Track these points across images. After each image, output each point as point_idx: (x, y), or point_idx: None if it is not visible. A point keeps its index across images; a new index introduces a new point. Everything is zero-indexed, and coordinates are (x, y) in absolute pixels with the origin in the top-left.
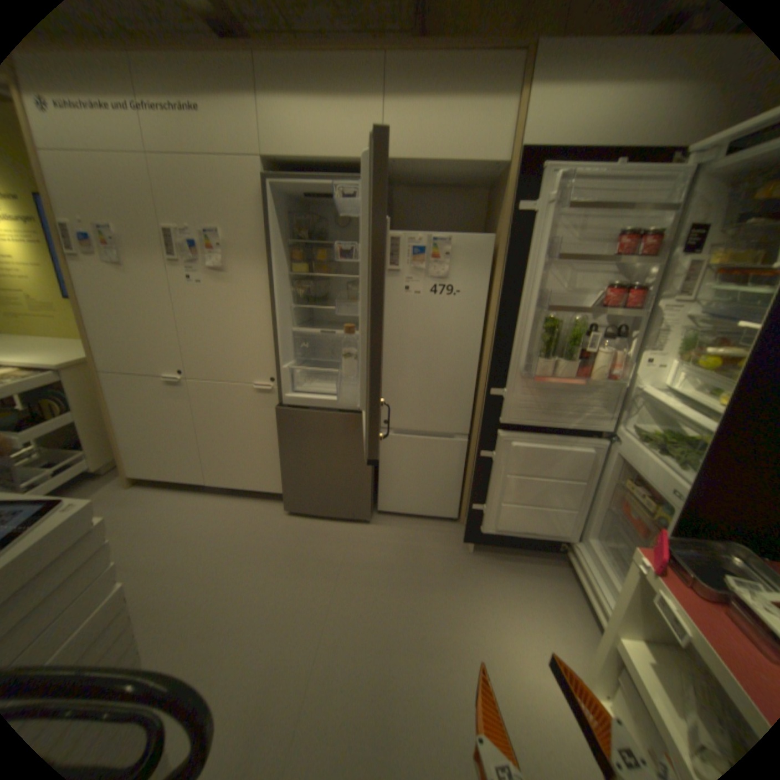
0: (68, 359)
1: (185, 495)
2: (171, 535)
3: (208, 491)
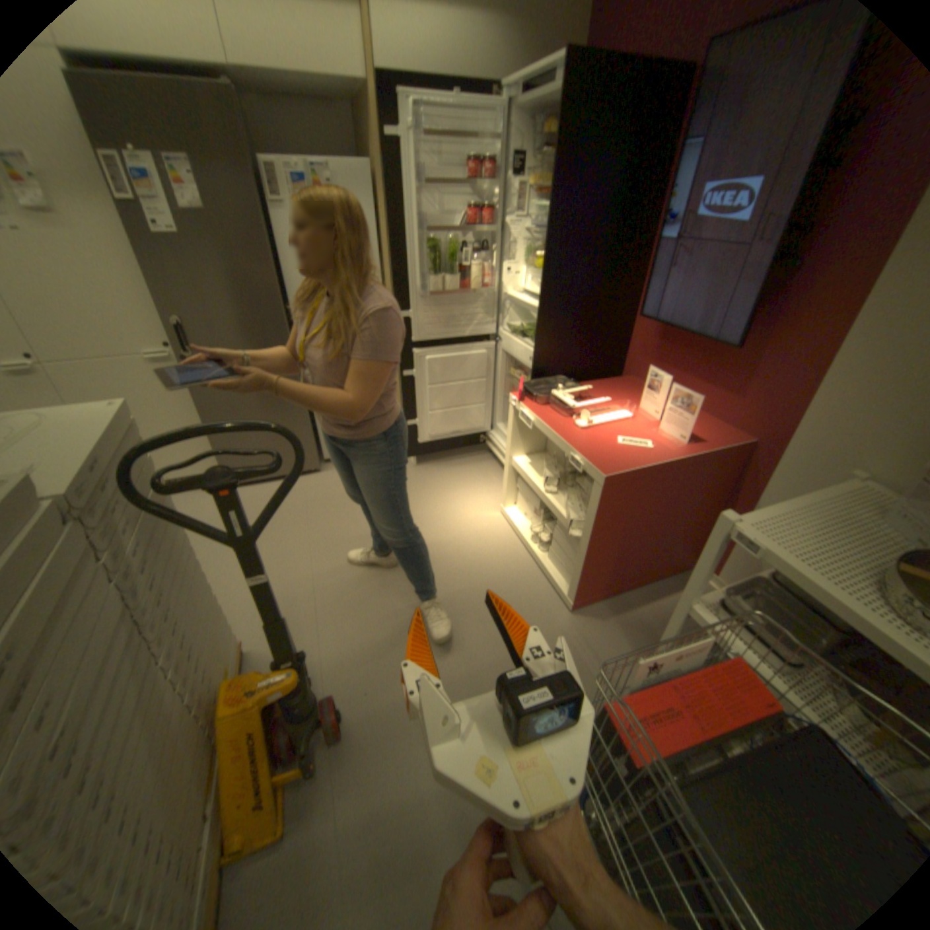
0: None
1: None
2: None
3: None
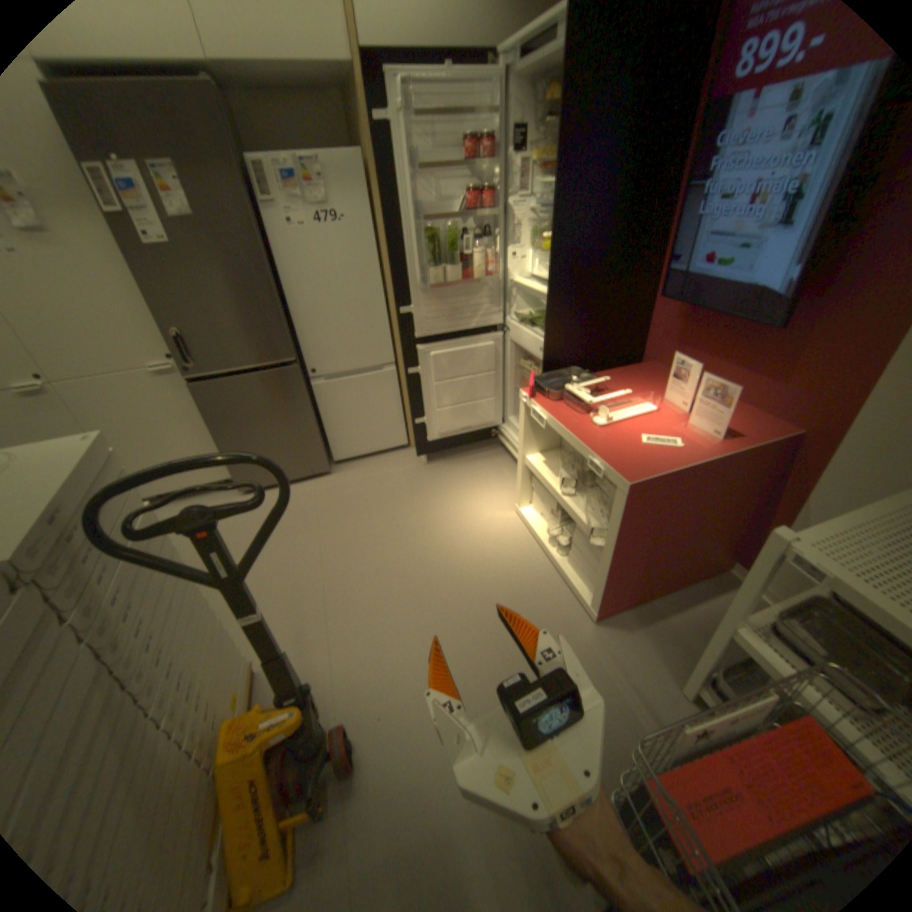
0: None
1: None
2: None
3: None
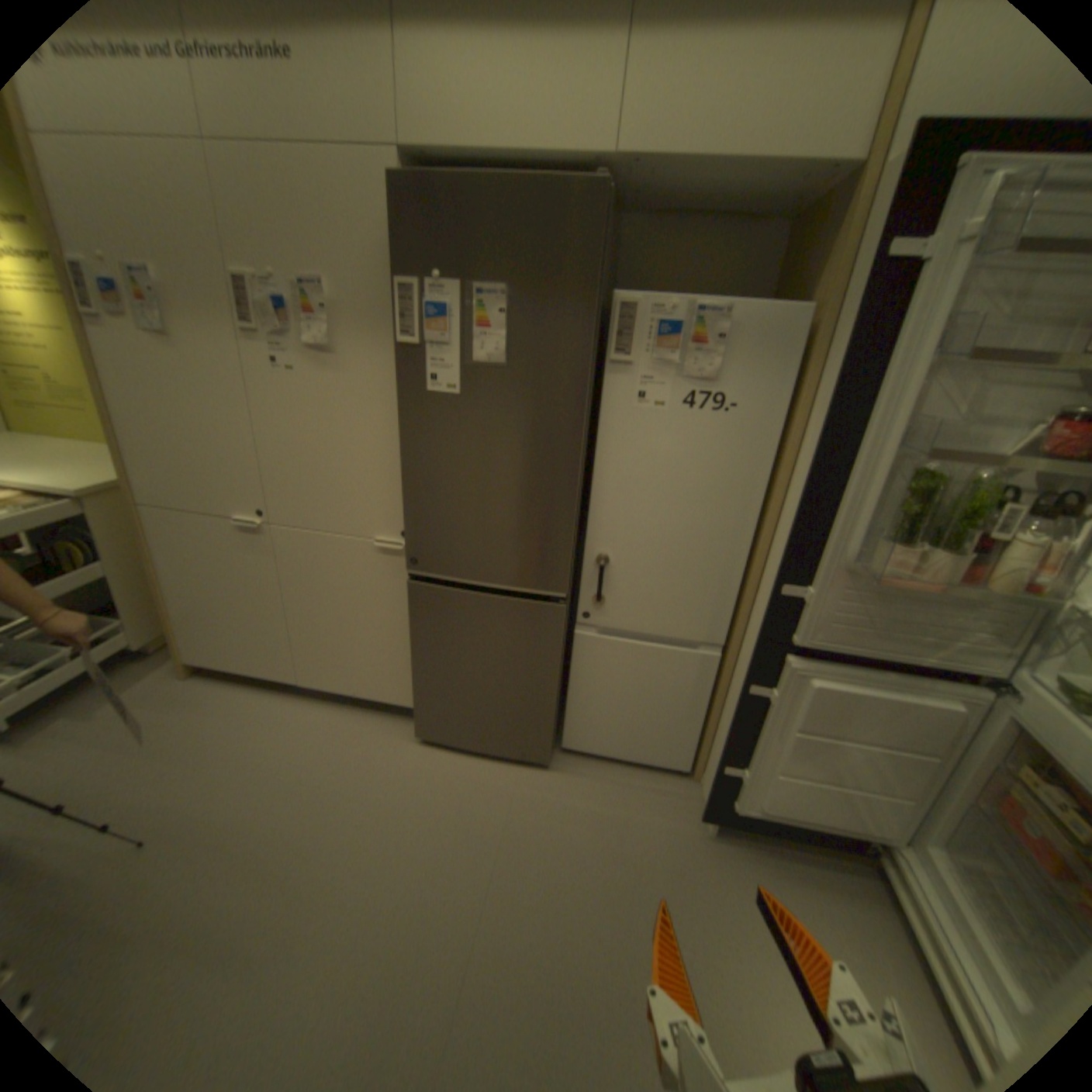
0: (96, 478)
1: (268, 696)
2: (240, 766)
3: (303, 692)
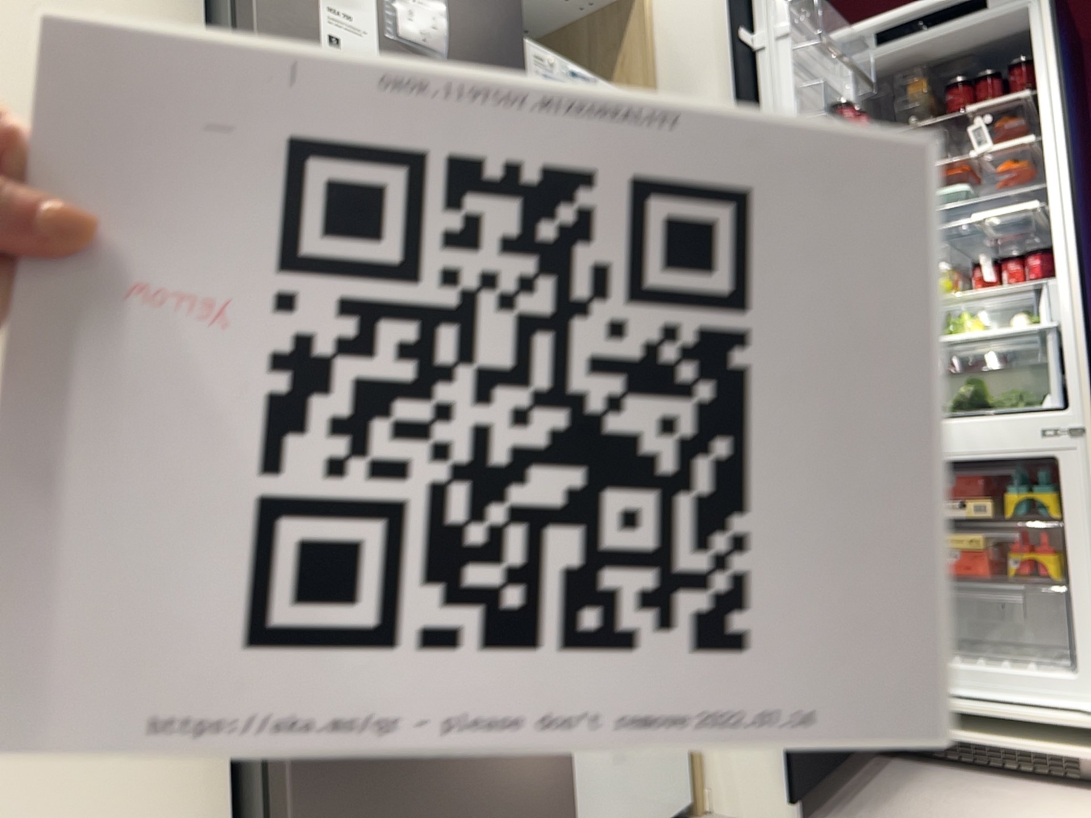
0: None
1: None
2: None
3: None
